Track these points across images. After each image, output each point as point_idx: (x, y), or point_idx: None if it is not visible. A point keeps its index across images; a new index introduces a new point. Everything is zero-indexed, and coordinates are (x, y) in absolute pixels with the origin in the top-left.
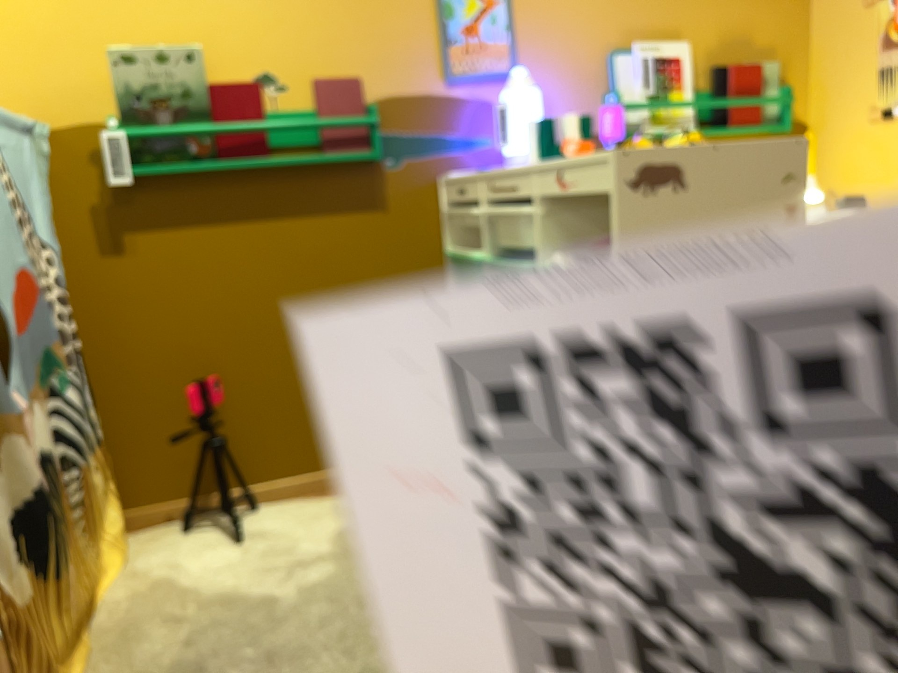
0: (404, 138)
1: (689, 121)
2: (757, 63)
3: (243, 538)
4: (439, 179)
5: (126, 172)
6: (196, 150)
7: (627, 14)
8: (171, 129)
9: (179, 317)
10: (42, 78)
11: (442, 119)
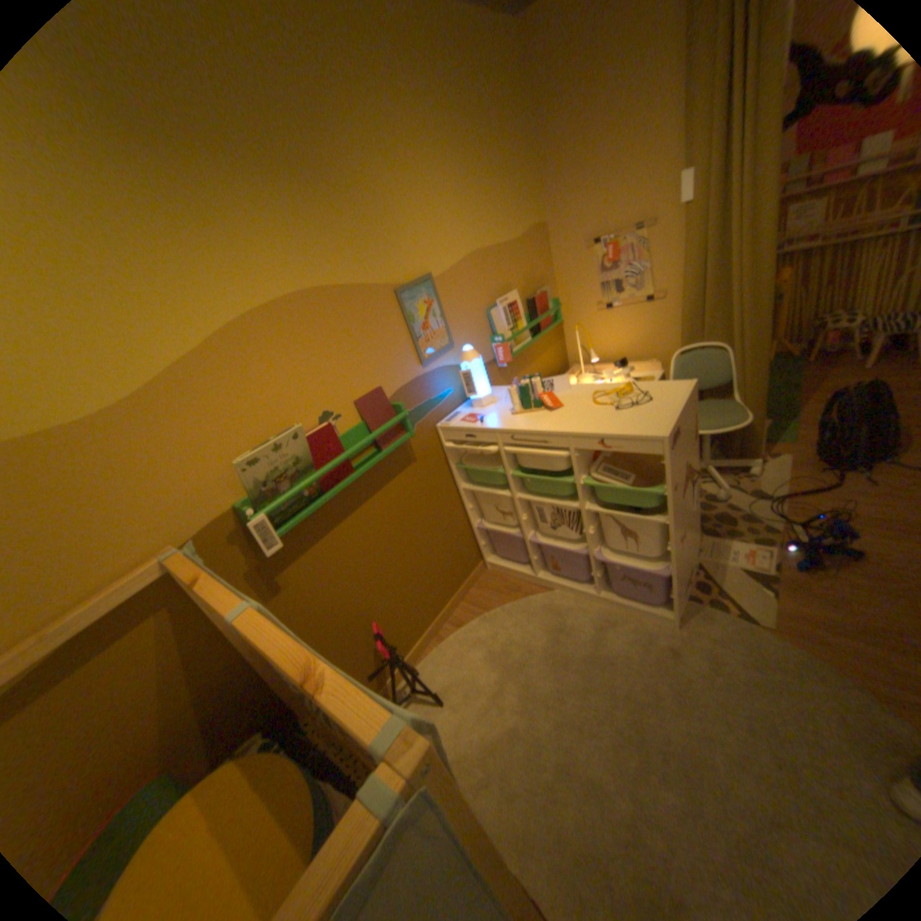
0: (411, 412)
1: (527, 336)
2: (542, 291)
3: (438, 699)
4: (436, 427)
5: (277, 541)
6: (309, 493)
7: (487, 284)
8: (293, 492)
9: (331, 603)
10: (162, 506)
11: (426, 390)
